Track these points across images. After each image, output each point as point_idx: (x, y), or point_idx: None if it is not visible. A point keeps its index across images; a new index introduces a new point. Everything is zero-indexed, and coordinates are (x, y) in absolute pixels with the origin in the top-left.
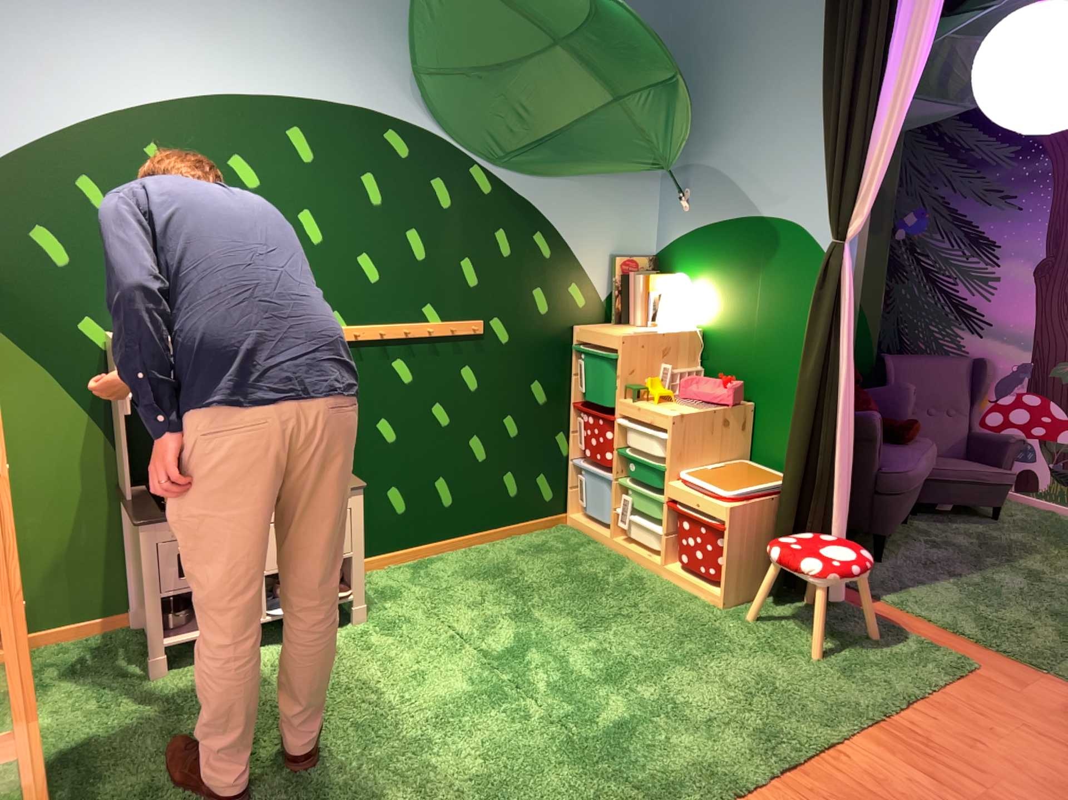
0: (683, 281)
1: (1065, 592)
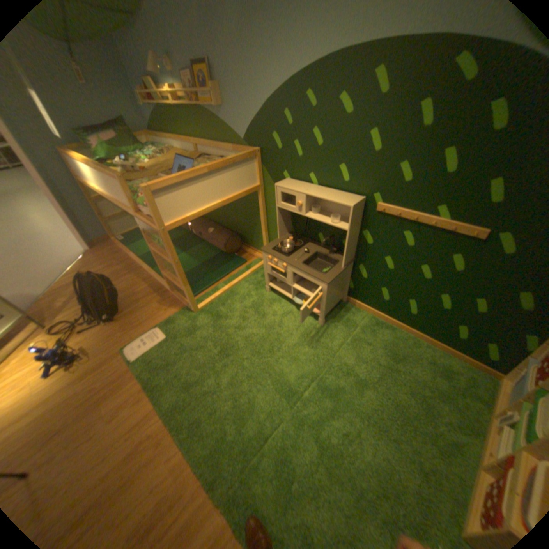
0: None
1: None
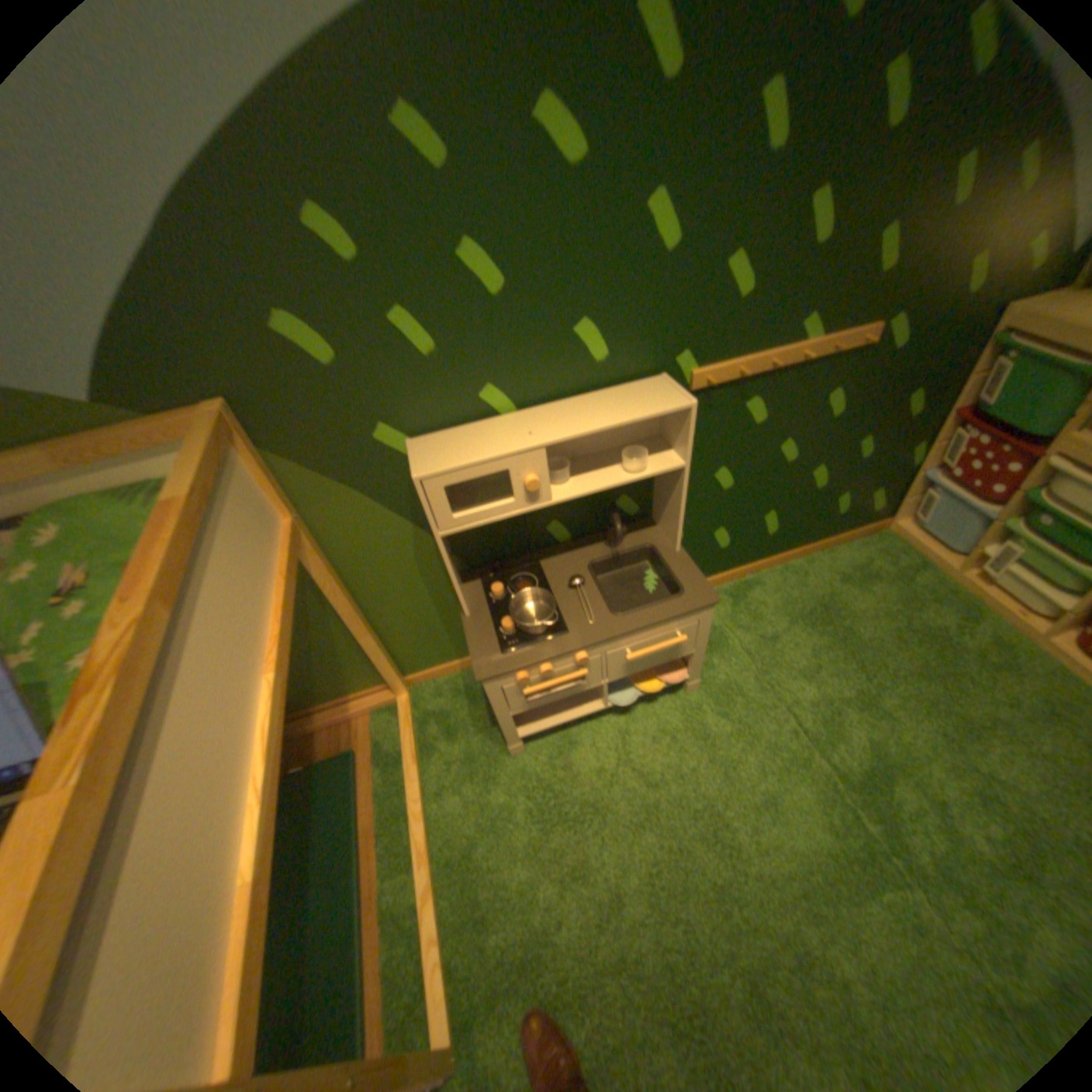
0: None
1: None
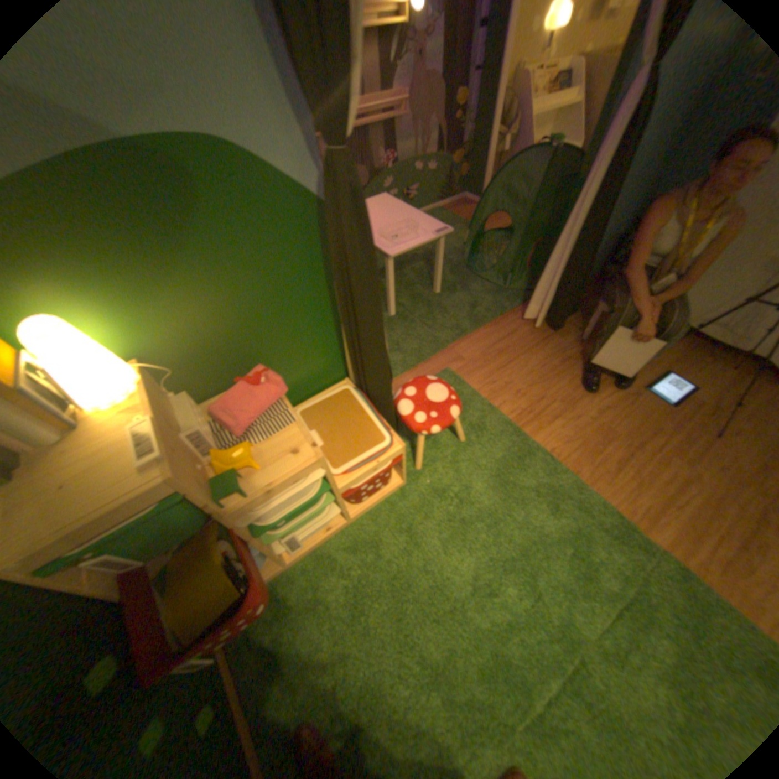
0: (60, 326)
1: None
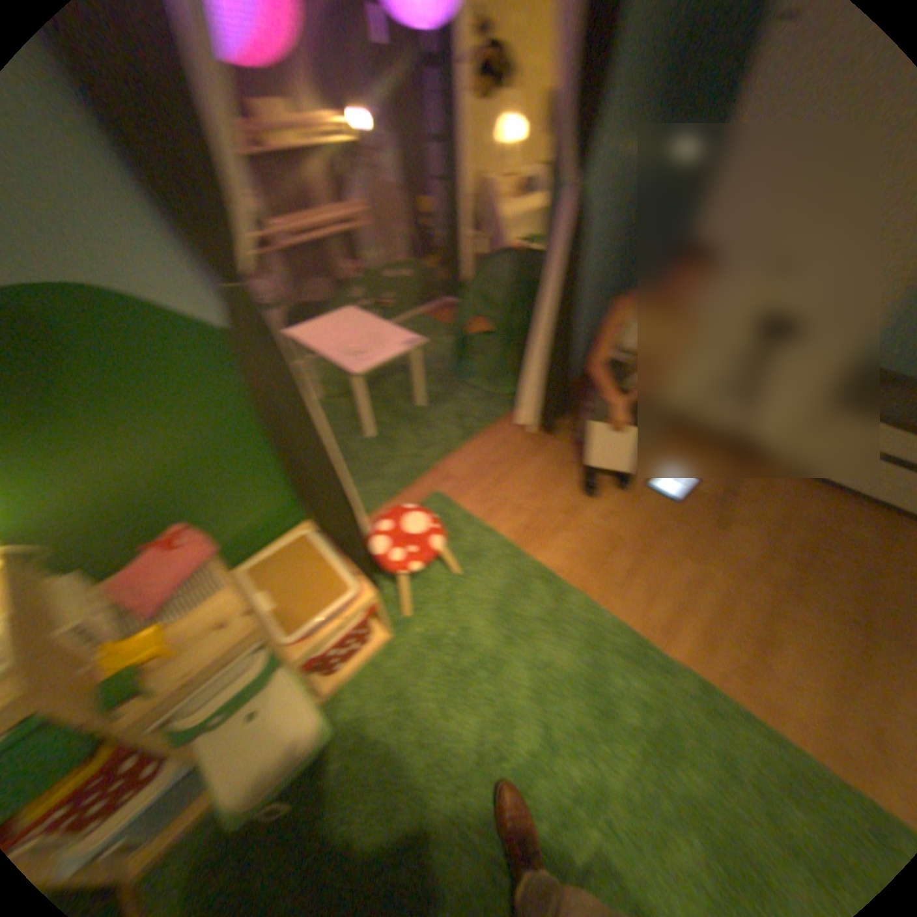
0: None
1: (343, 434)
